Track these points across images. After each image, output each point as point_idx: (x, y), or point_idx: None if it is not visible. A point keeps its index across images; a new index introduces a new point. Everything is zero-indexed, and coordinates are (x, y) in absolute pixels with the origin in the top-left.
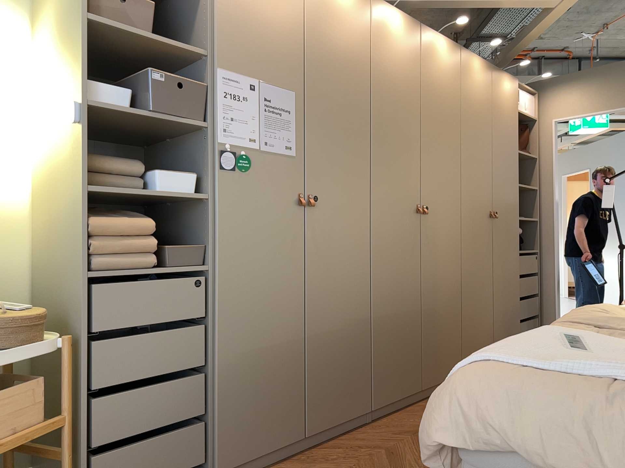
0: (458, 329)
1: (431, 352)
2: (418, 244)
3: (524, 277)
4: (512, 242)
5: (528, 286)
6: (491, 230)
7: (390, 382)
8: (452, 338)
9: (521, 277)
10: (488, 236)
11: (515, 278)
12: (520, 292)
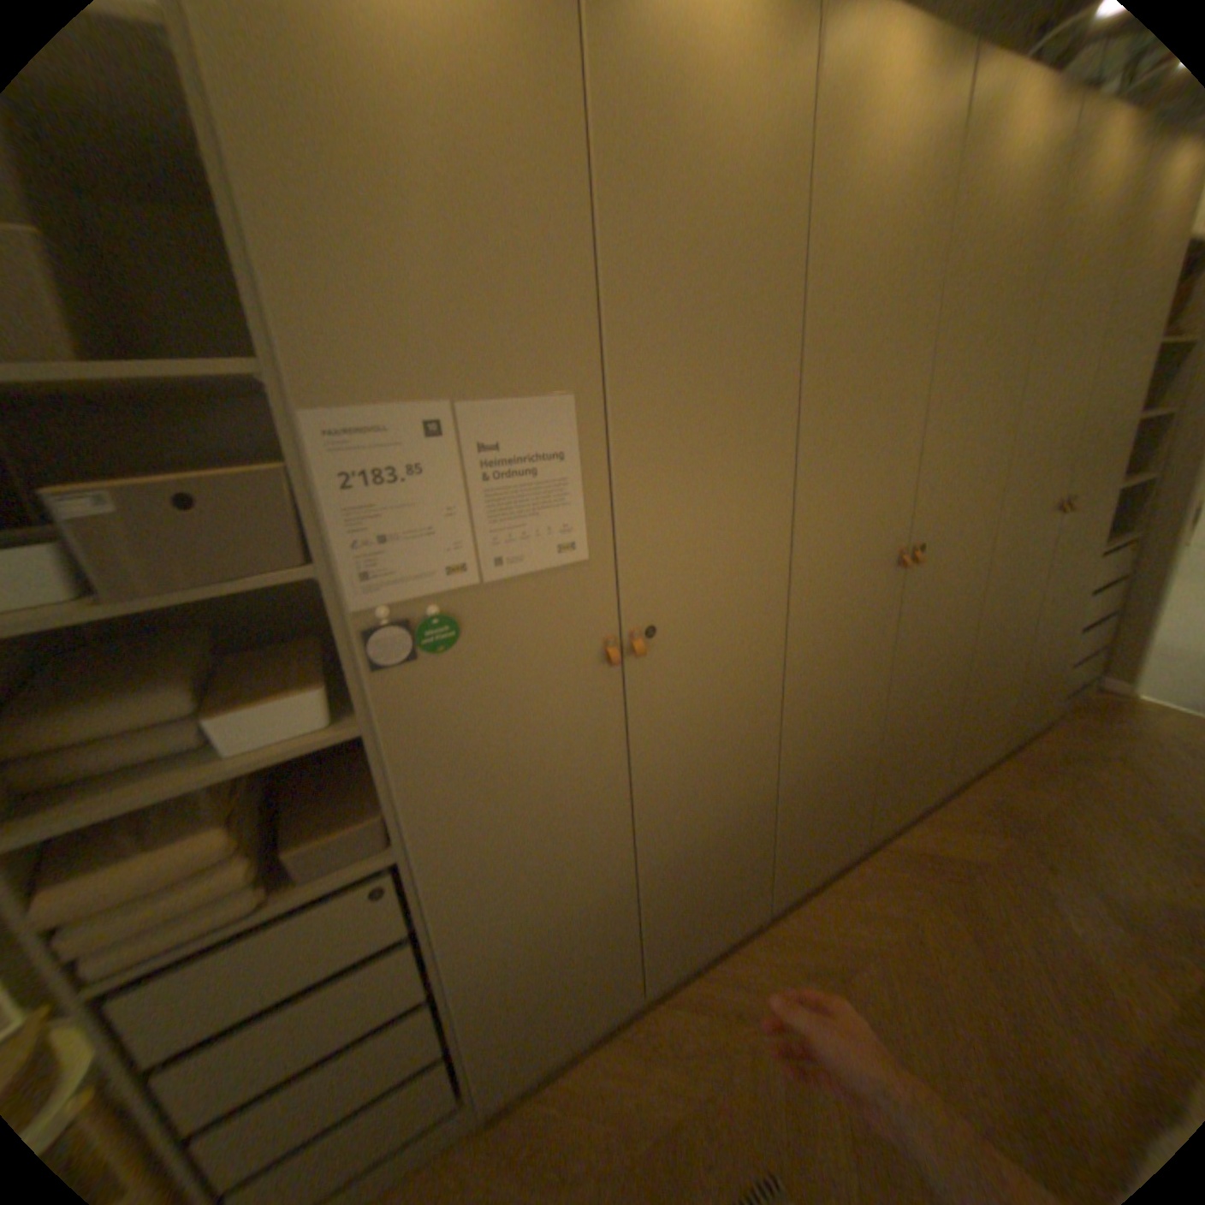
0: (960, 730)
1: (903, 784)
2: (901, 622)
3: (1110, 590)
4: (1105, 539)
5: (1114, 602)
6: (1066, 532)
7: (819, 859)
8: (947, 748)
9: (1105, 593)
10: (1057, 547)
11: (1091, 600)
12: (1094, 620)
